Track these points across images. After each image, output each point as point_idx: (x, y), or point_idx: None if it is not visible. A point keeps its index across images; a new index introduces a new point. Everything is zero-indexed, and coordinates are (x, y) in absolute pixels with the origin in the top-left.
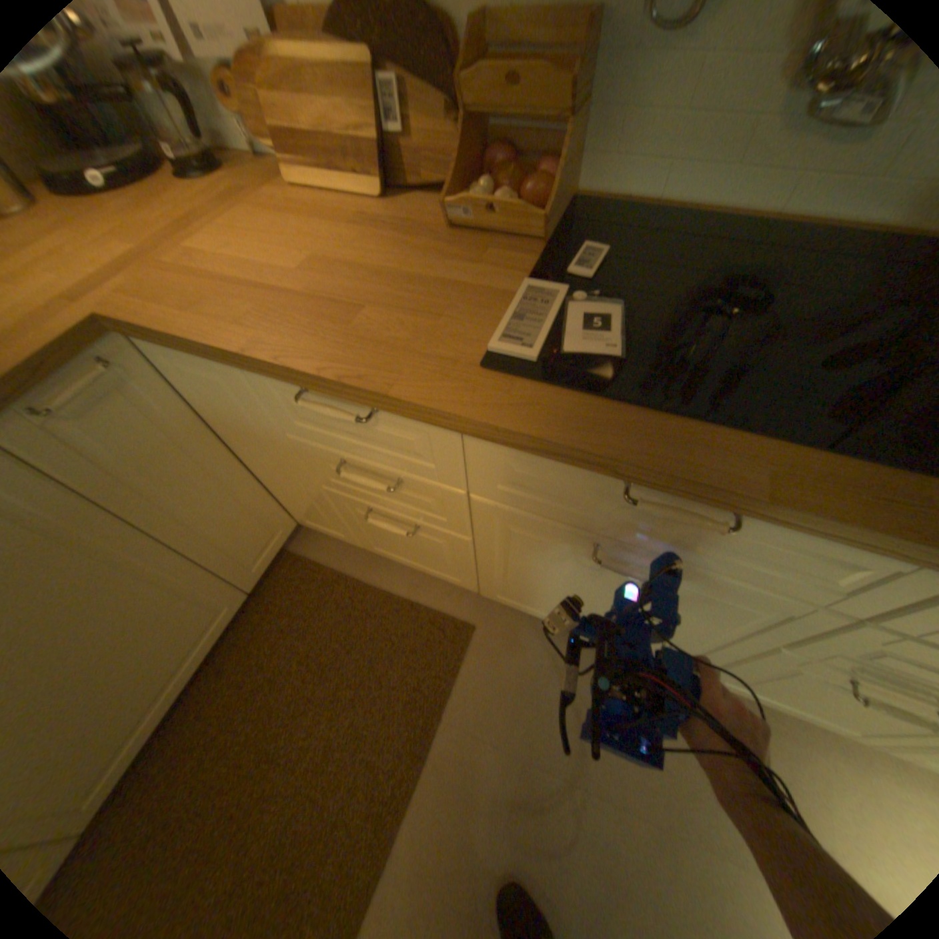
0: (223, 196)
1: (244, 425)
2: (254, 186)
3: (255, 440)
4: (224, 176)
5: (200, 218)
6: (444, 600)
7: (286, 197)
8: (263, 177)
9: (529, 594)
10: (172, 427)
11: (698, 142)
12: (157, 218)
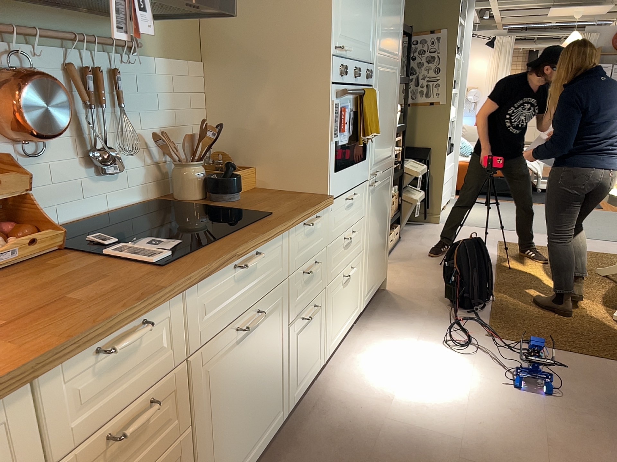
0: None
1: None
2: None
3: None
4: None
5: None
6: None
7: None
8: None
9: (225, 454)
10: None
11: (67, 196)
12: None
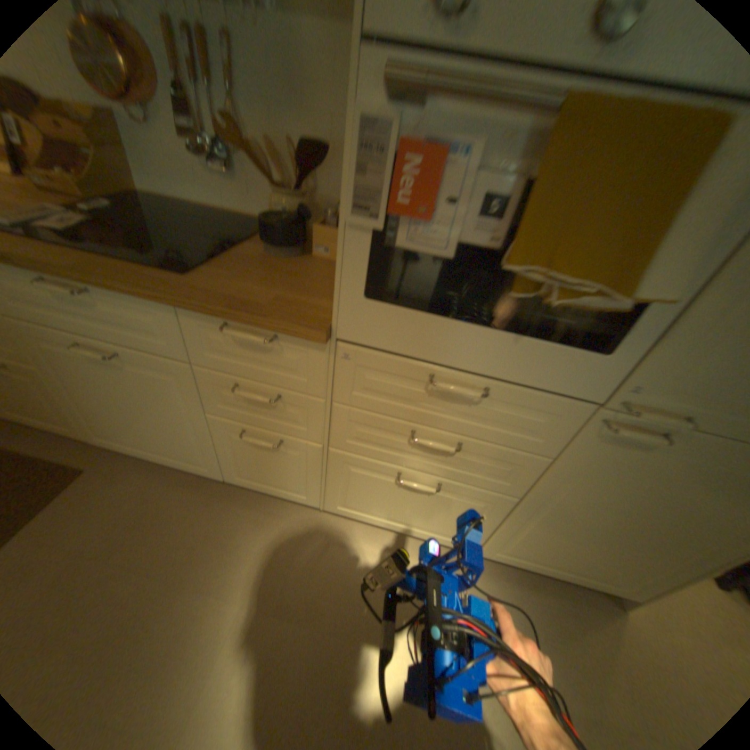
0: None
1: None
2: None
3: None
4: None
5: None
6: (66, 455)
7: None
8: None
9: (101, 422)
10: None
11: (176, 171)
12: None
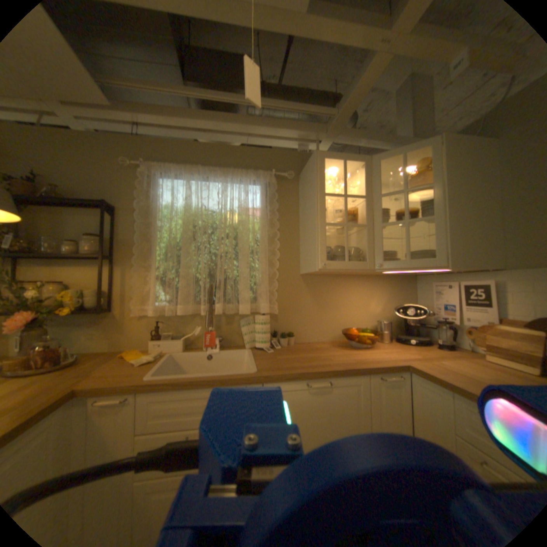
0: (458, 357)
1: (435, 425)
2: (472, 358)
3: (436, 435)
4: (459, 353)
5: (448, 359)
6: None
7: (487, 364)
8: (476, 357)
9: None
10: (404, 411)
11: None
12: (432, 355)
